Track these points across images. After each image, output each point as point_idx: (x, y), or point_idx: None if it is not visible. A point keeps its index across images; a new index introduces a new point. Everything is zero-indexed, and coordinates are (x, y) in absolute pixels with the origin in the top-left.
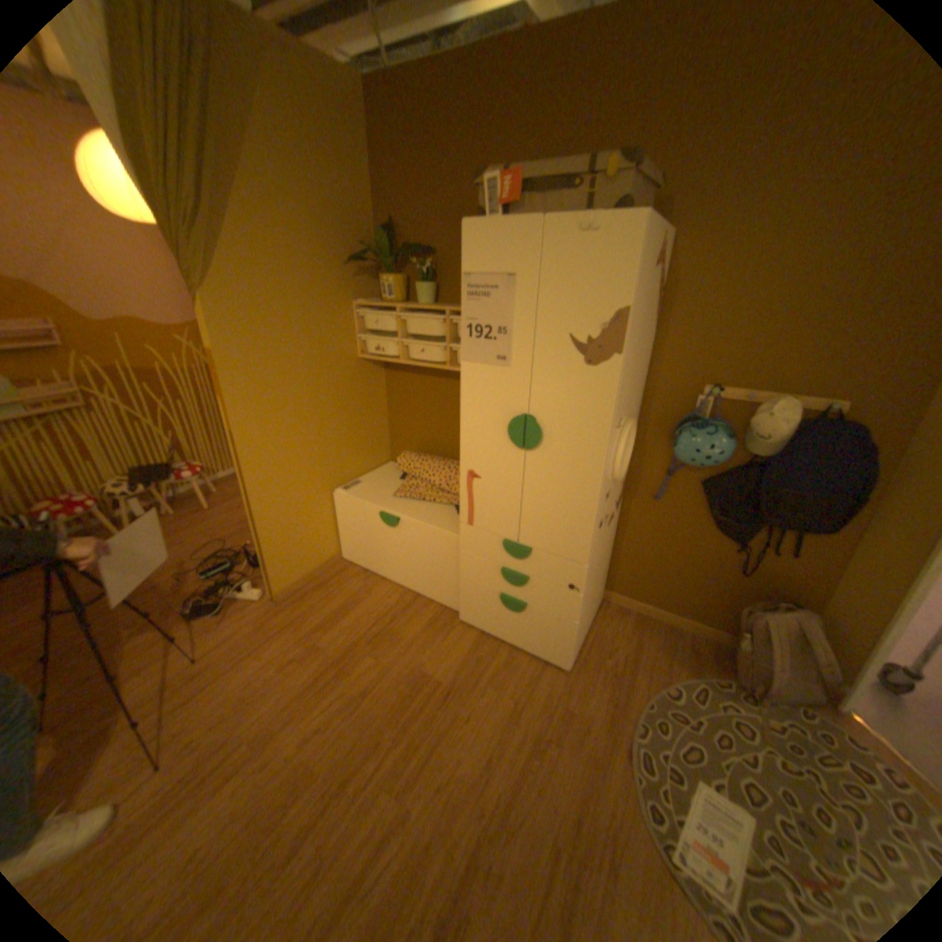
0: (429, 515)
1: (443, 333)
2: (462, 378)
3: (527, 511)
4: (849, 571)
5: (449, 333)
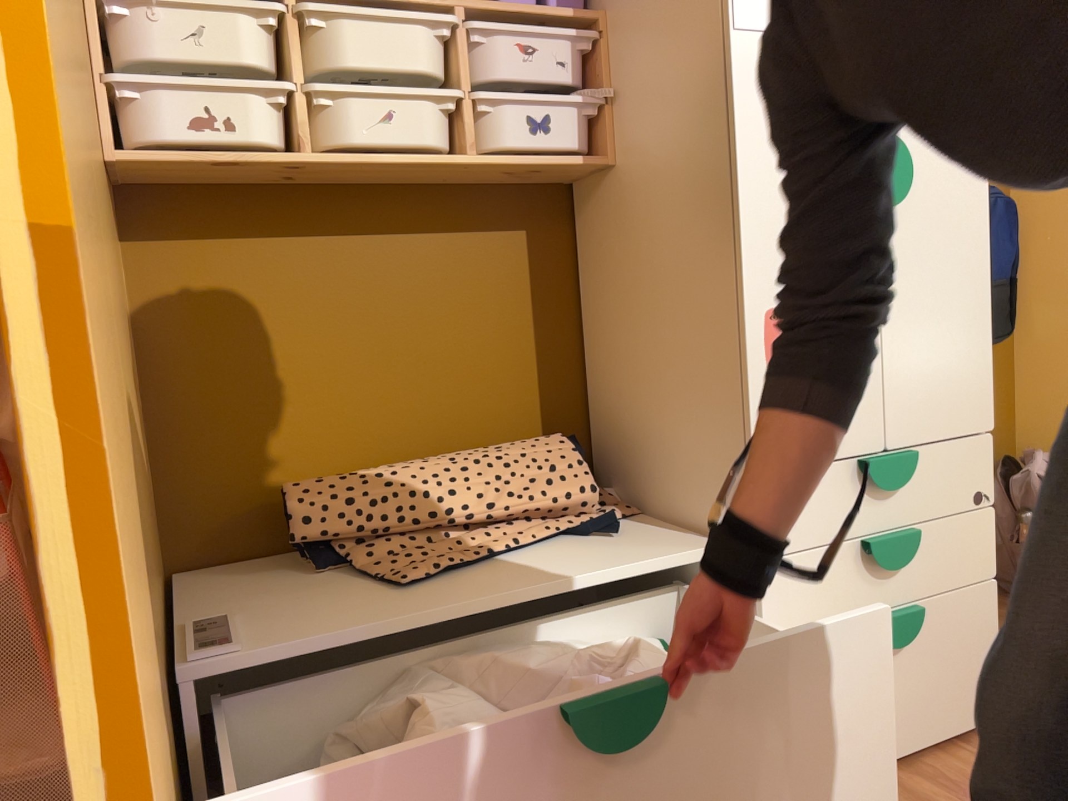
0: (573, 562)
1: (441, 68)
2: (733, 71)
3: (896, 359)
4: (1019, 381)
5: (441, 77)
